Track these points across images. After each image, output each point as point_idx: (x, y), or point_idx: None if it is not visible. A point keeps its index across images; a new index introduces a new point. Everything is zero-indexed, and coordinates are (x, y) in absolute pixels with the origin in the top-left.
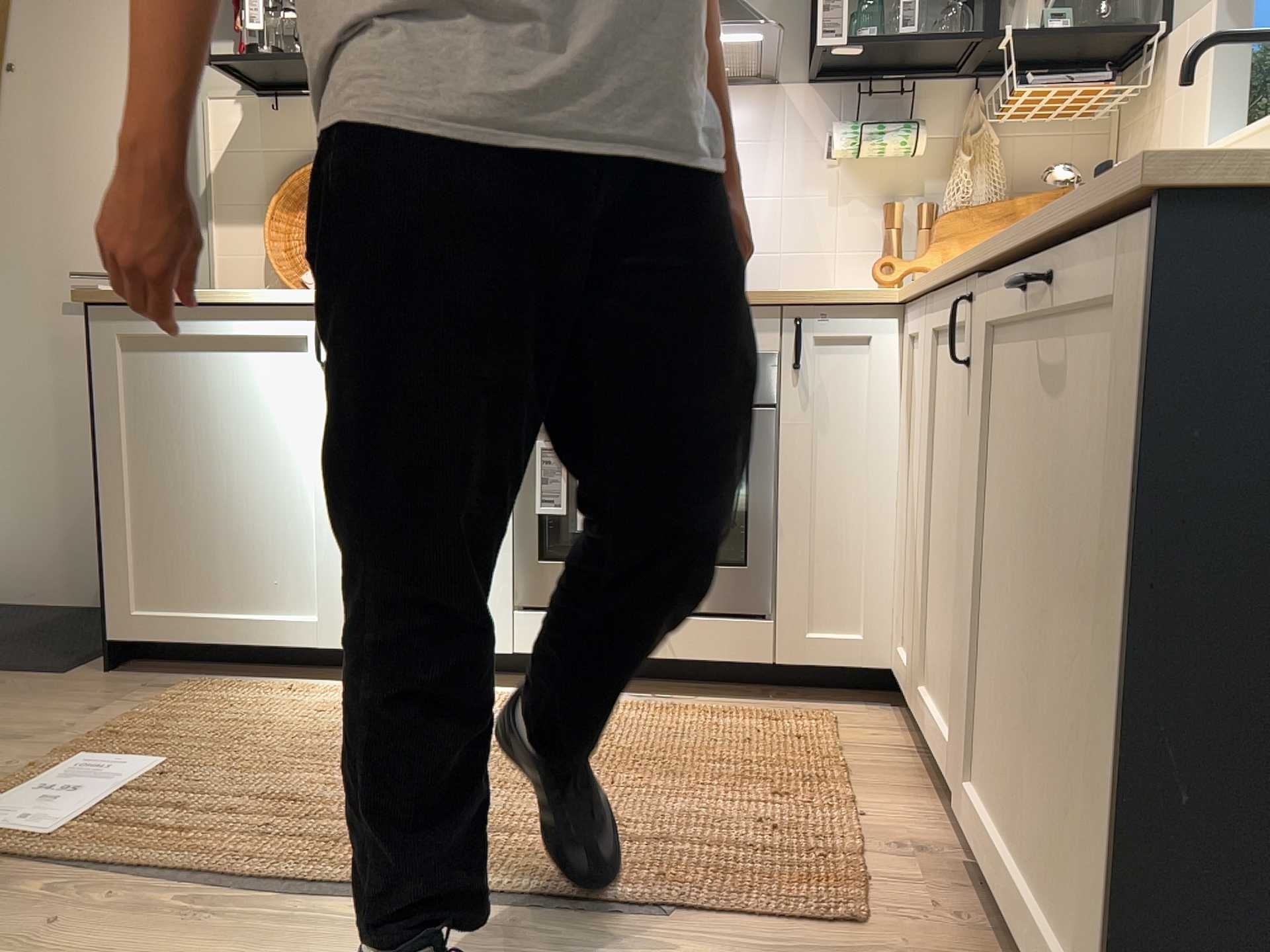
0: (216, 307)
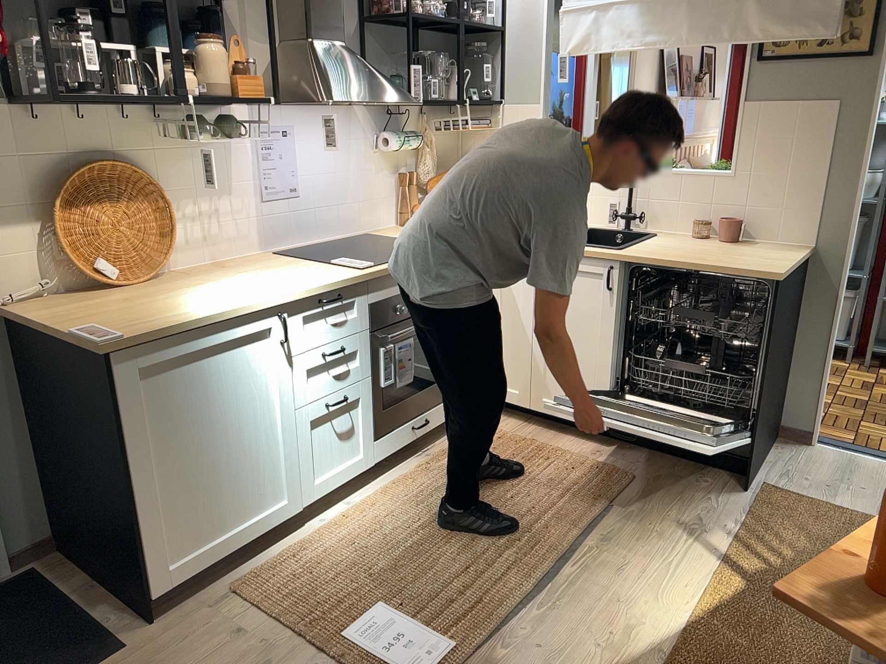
0: (213, 324)
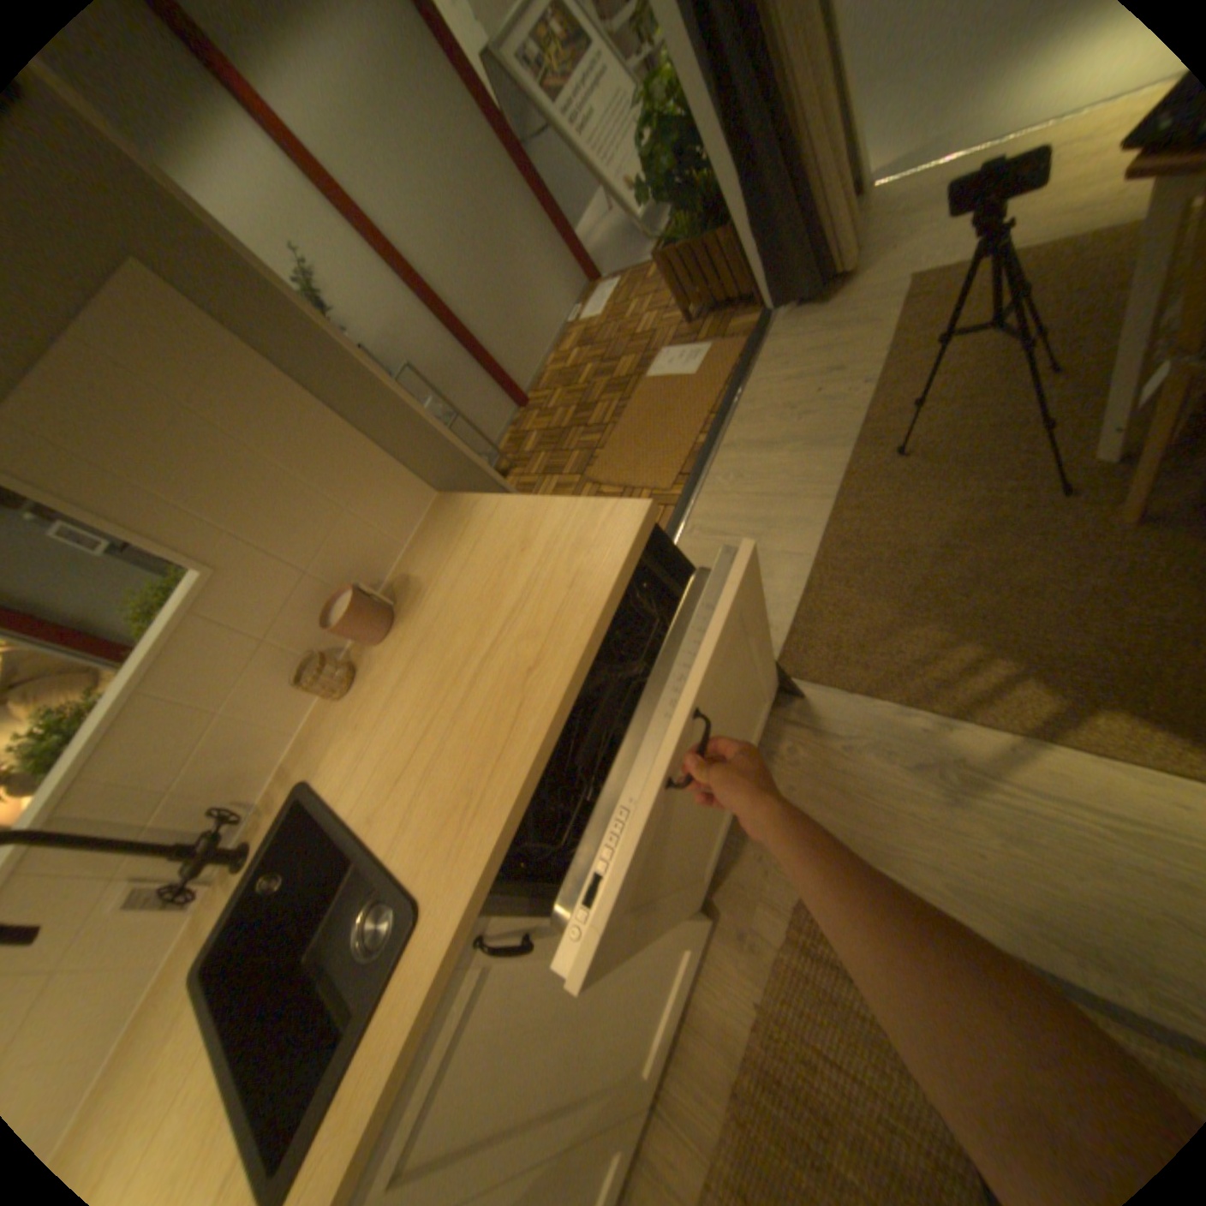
0: None
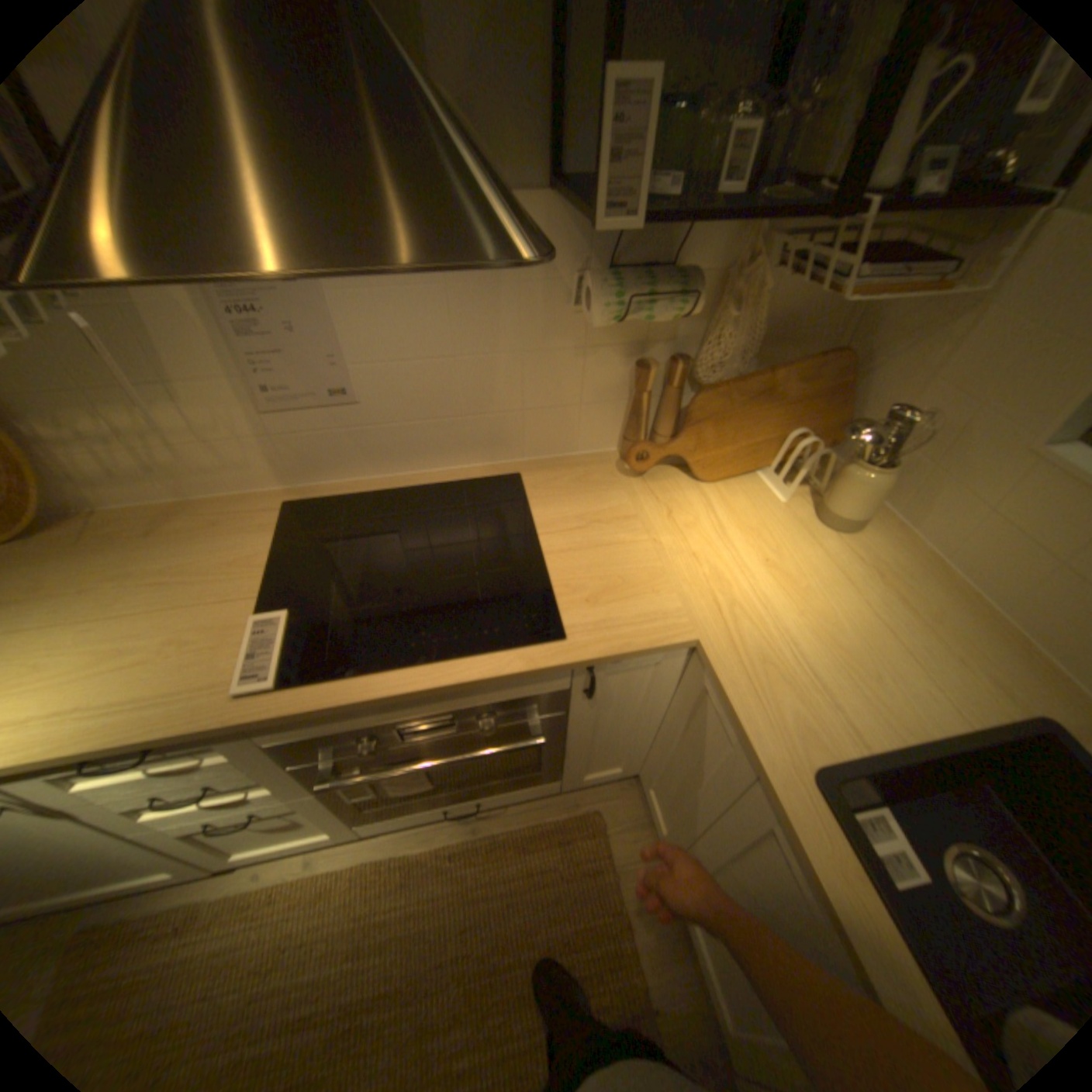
0: None
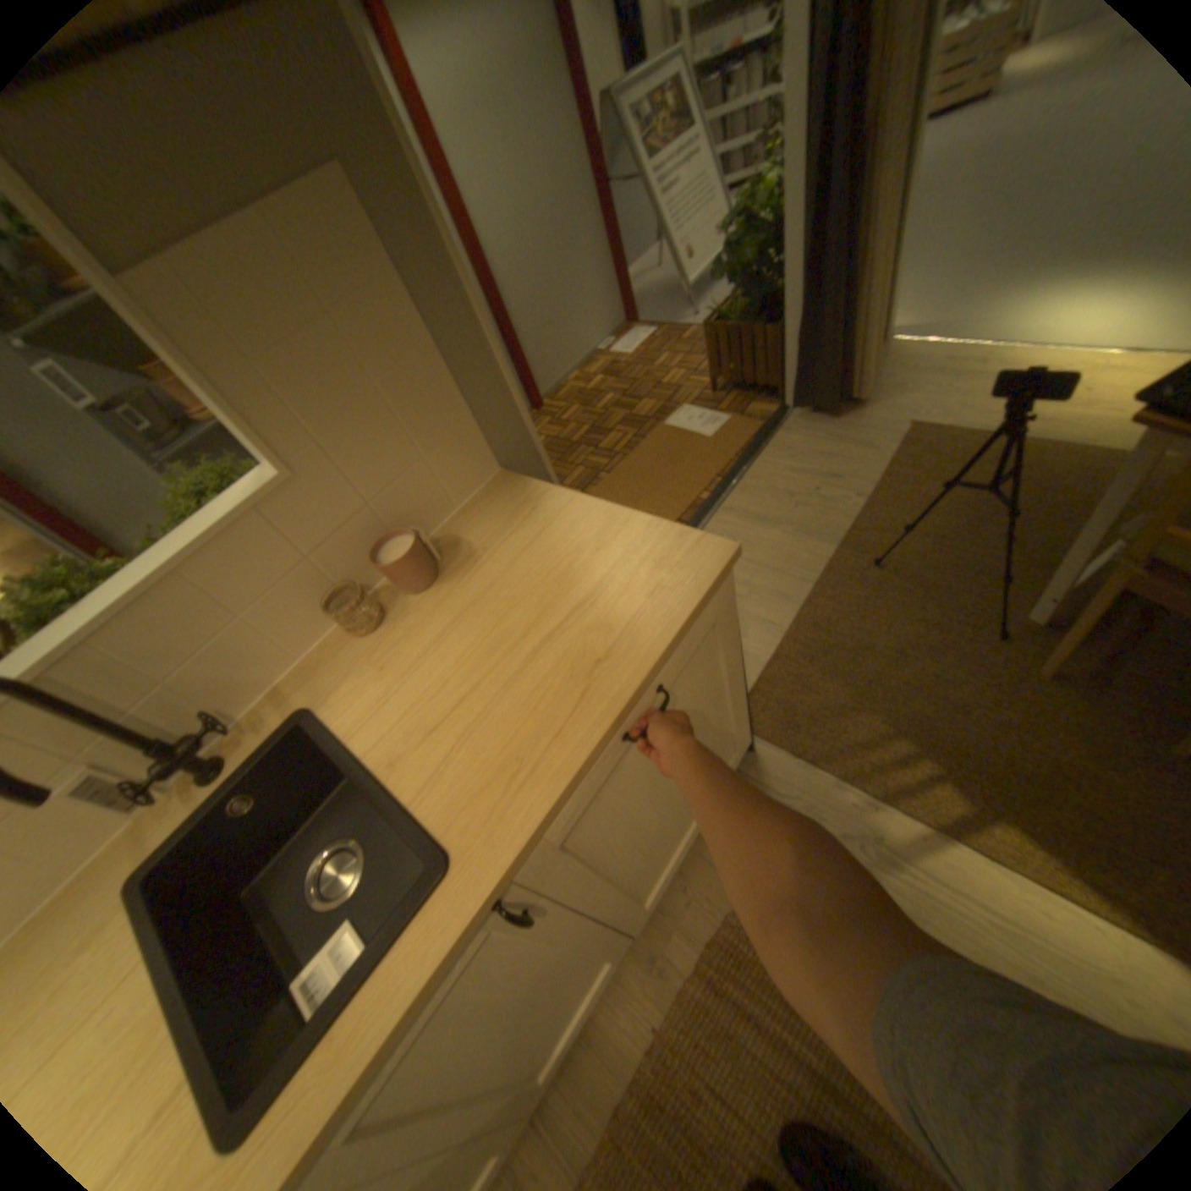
0: None
